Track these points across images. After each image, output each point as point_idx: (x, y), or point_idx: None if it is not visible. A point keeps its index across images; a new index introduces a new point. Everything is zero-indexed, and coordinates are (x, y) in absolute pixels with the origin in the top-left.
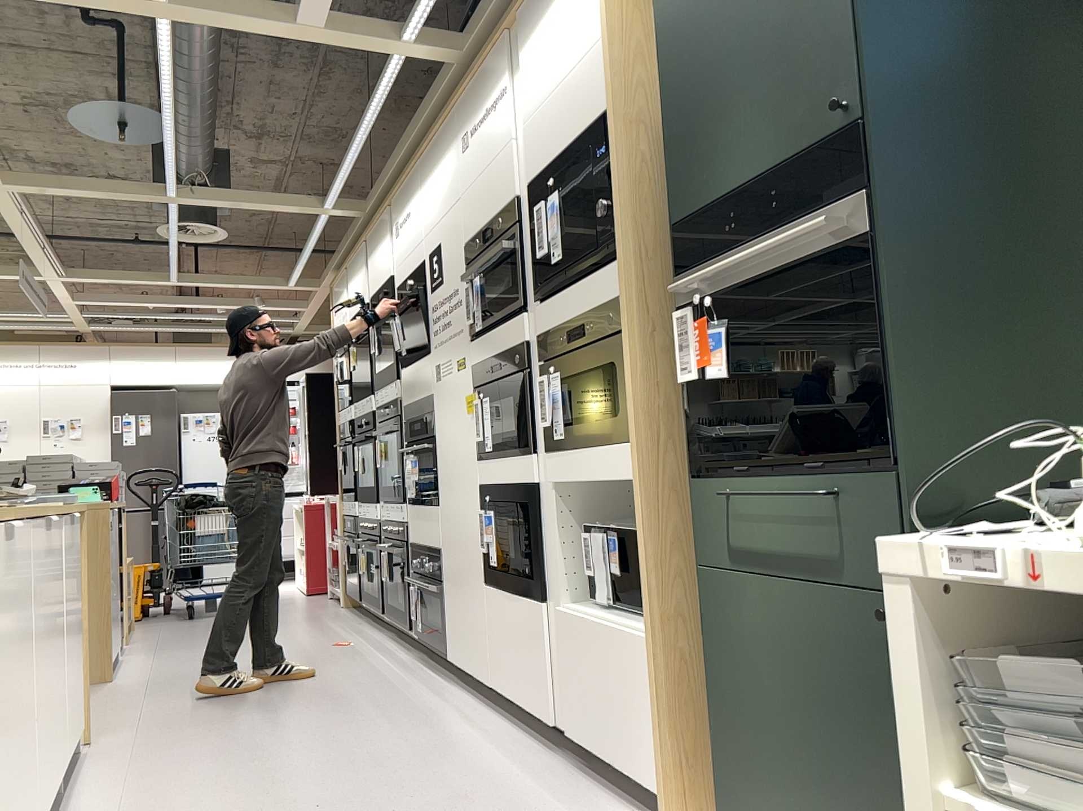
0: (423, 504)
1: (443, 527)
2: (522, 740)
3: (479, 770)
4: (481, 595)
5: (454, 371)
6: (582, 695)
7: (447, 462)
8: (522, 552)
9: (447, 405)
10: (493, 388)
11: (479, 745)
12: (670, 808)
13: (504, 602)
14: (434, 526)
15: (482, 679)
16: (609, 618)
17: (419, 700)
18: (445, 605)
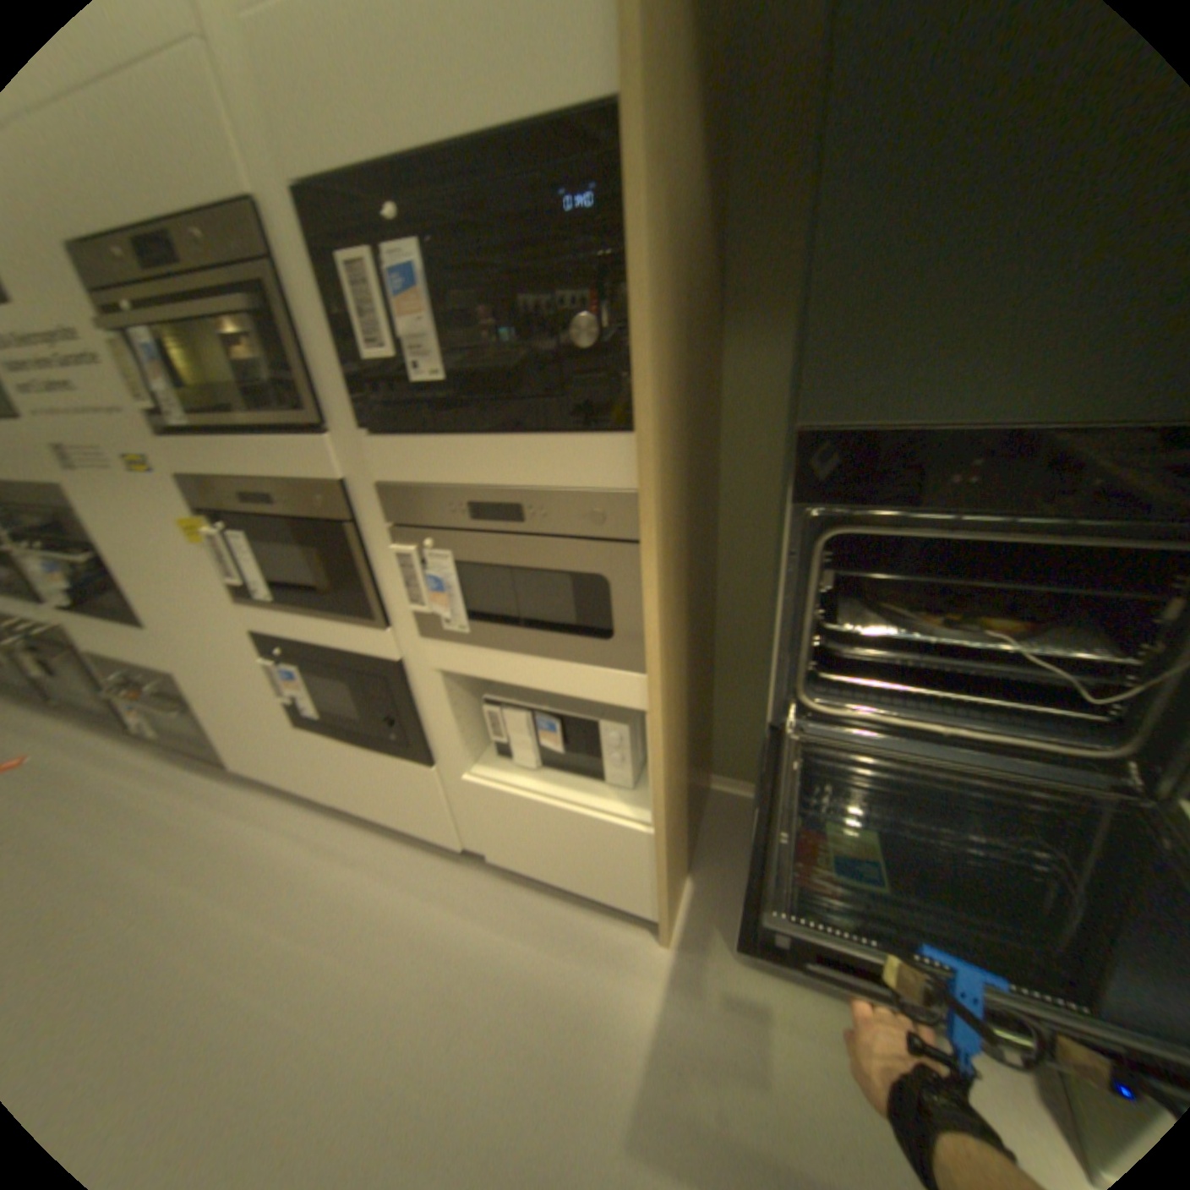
0: (93, 622)
1: (158, 657)
2: (404, 860)
3: (405, 940)
4: (281, 736)
5: (108, 471)
6: (508, 844)
7: (138, 587)
8: (366, 718)
9: (107, 516)
10: (243, 525)
11: (365, 892)
12: (654, 924)
13: (335, 752)
14: (137, 652)
15: (303, 799)
16: (541, 789)
17: (222, 843)
18: (197, 729)
